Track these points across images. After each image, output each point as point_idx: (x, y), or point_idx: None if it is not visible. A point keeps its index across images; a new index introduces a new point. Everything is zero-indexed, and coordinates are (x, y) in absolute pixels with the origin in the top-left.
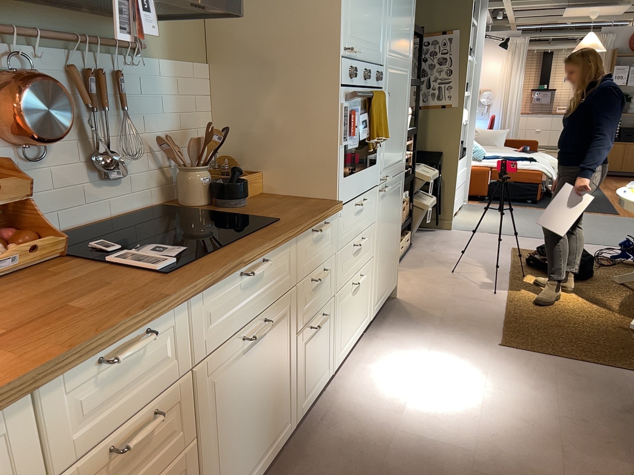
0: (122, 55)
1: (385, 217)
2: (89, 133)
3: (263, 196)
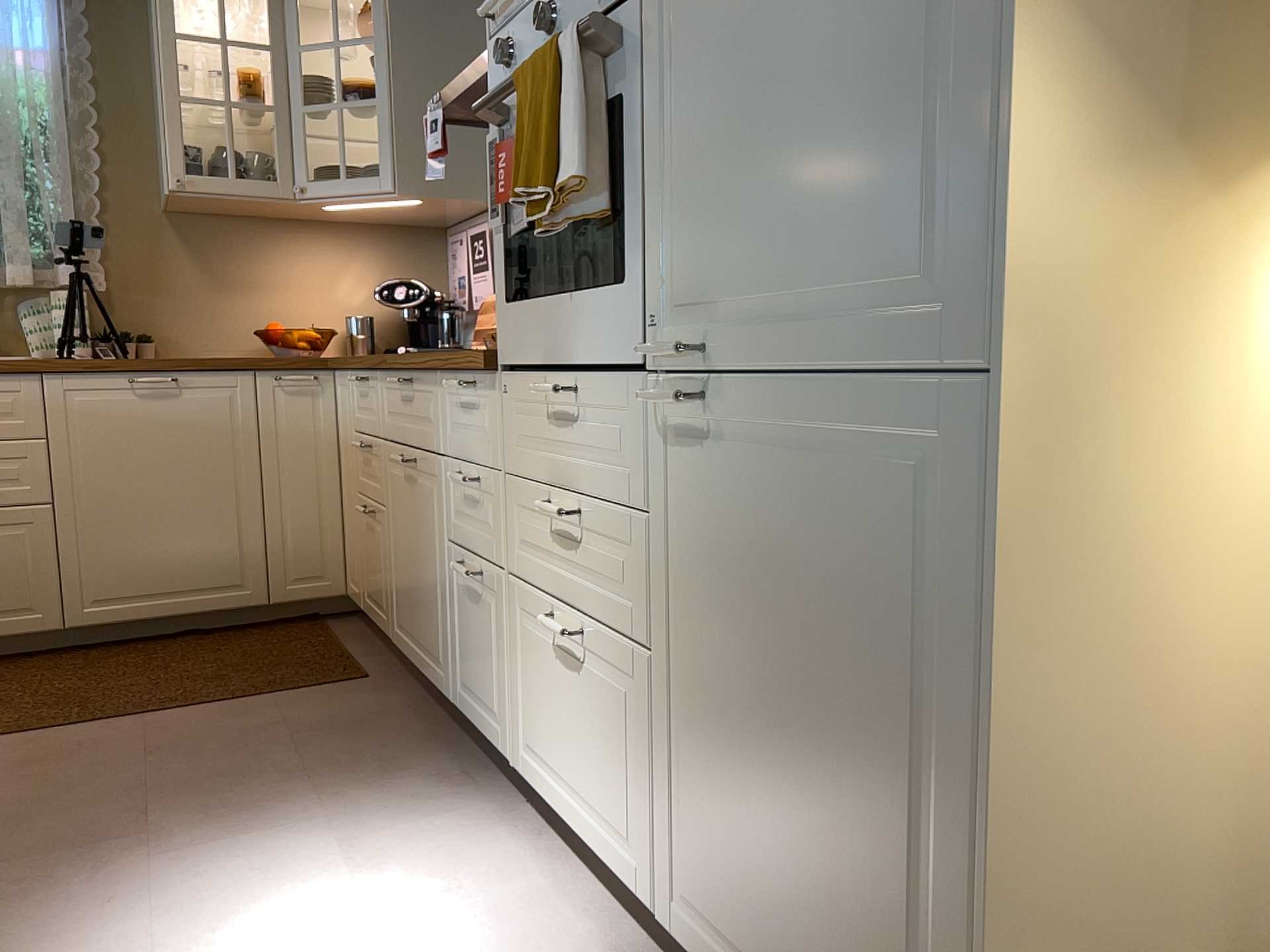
0: None
1: (726, 558)
2: None
3: None
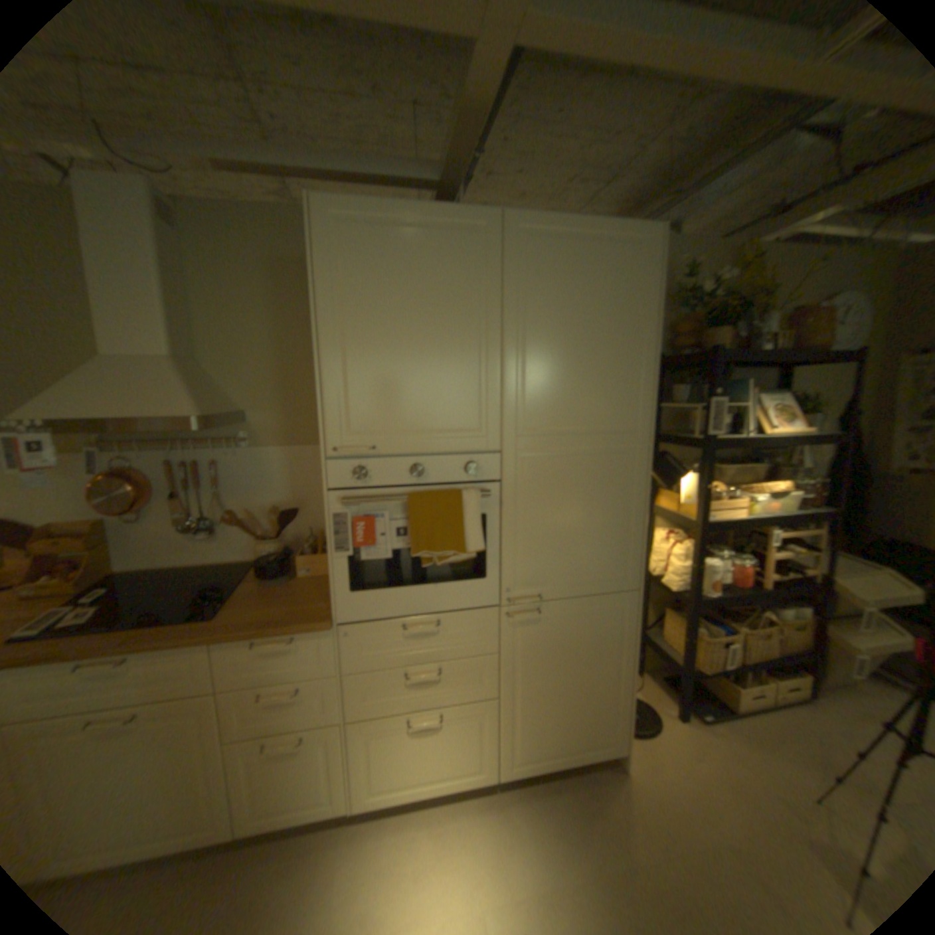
0: (225, 446)
1: (542, 652)
2: (186, 504)
3: (326, 579)
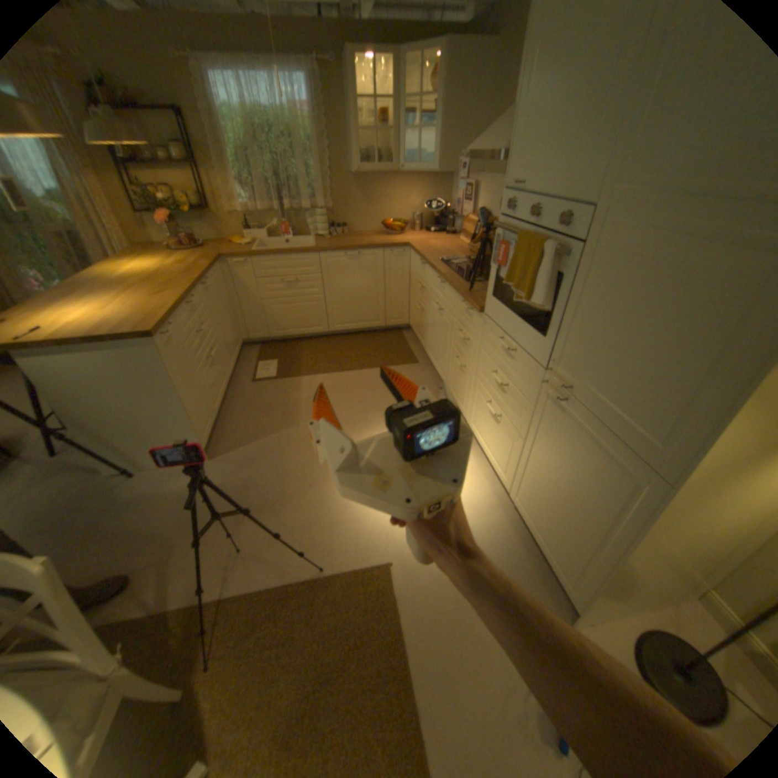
0: None
1: (554, 440)
2: None
3: None
